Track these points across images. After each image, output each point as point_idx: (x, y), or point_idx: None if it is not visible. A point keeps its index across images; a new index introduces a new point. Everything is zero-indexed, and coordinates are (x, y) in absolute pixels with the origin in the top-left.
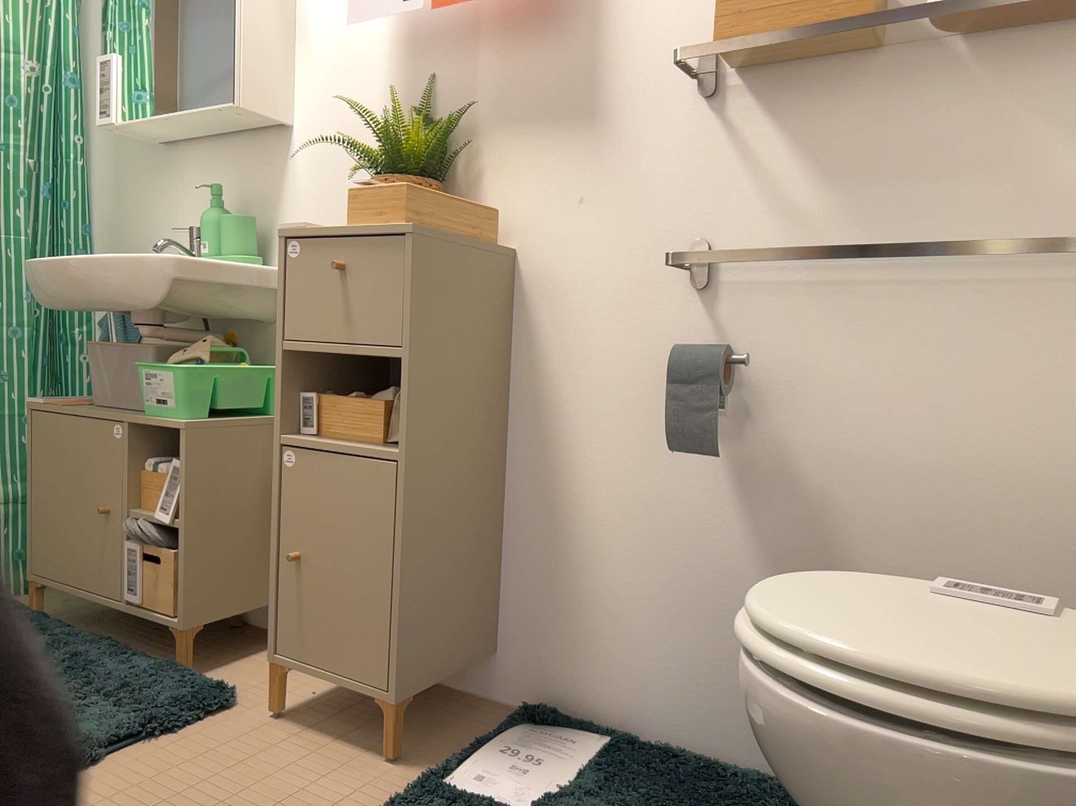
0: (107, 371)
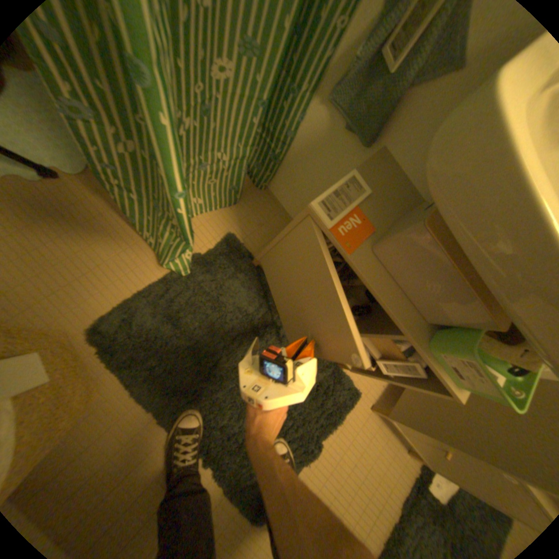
0: (419, 260)
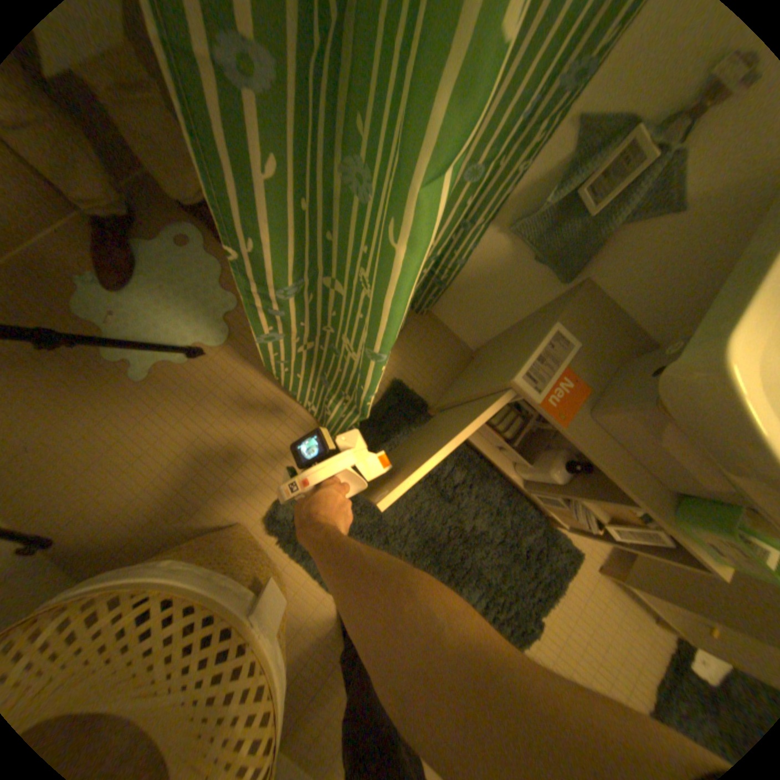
0: (654, 434)
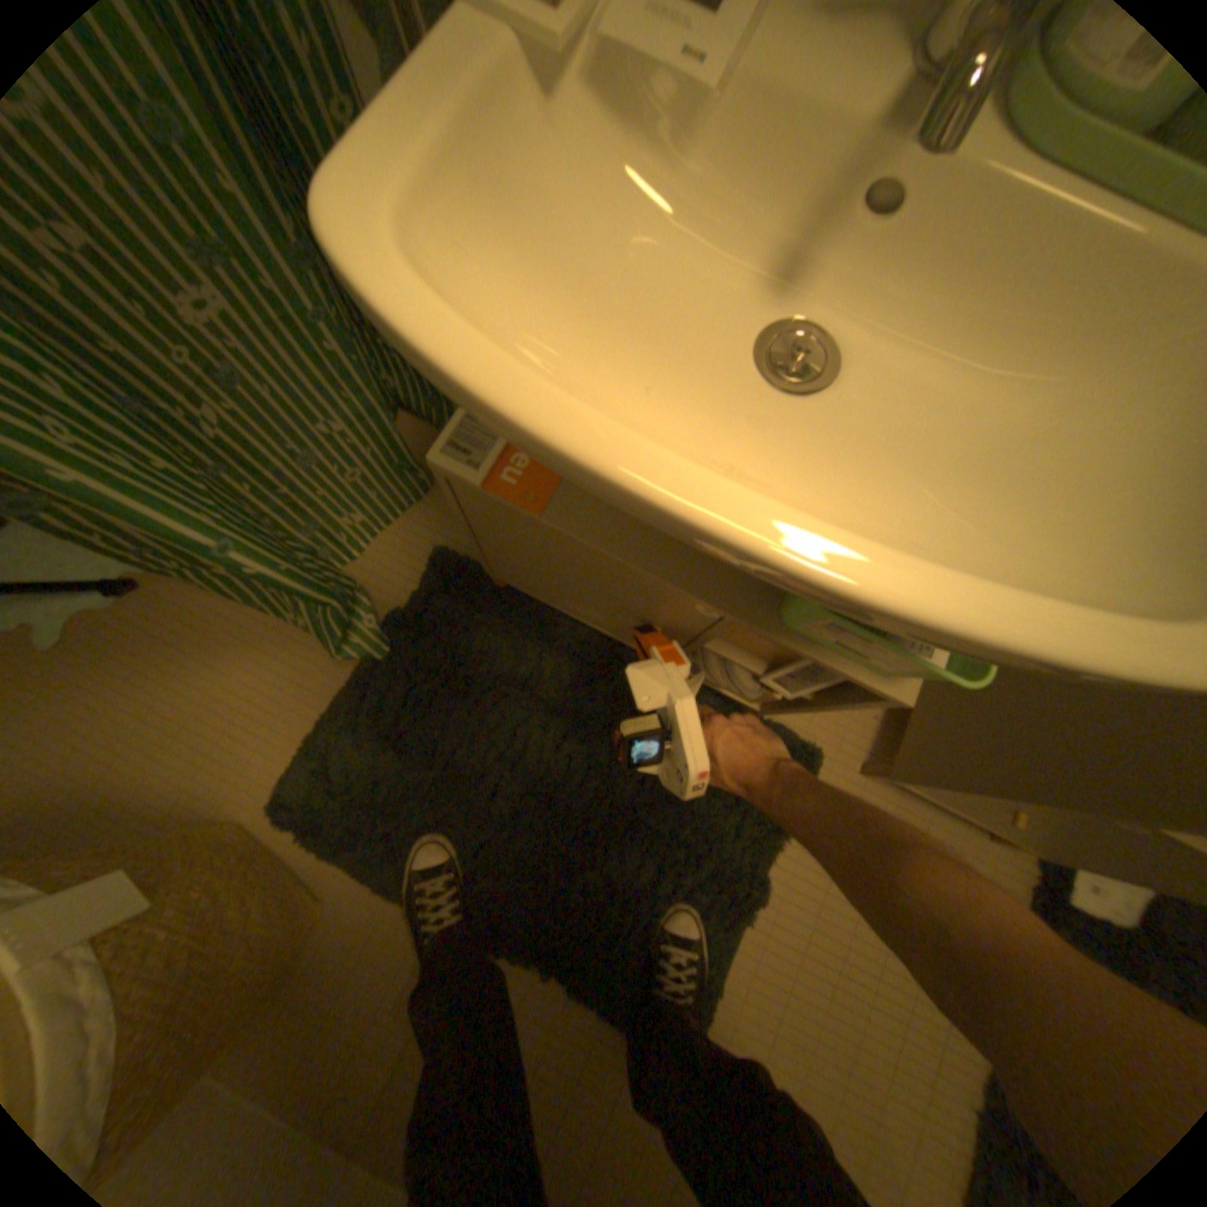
0: None
